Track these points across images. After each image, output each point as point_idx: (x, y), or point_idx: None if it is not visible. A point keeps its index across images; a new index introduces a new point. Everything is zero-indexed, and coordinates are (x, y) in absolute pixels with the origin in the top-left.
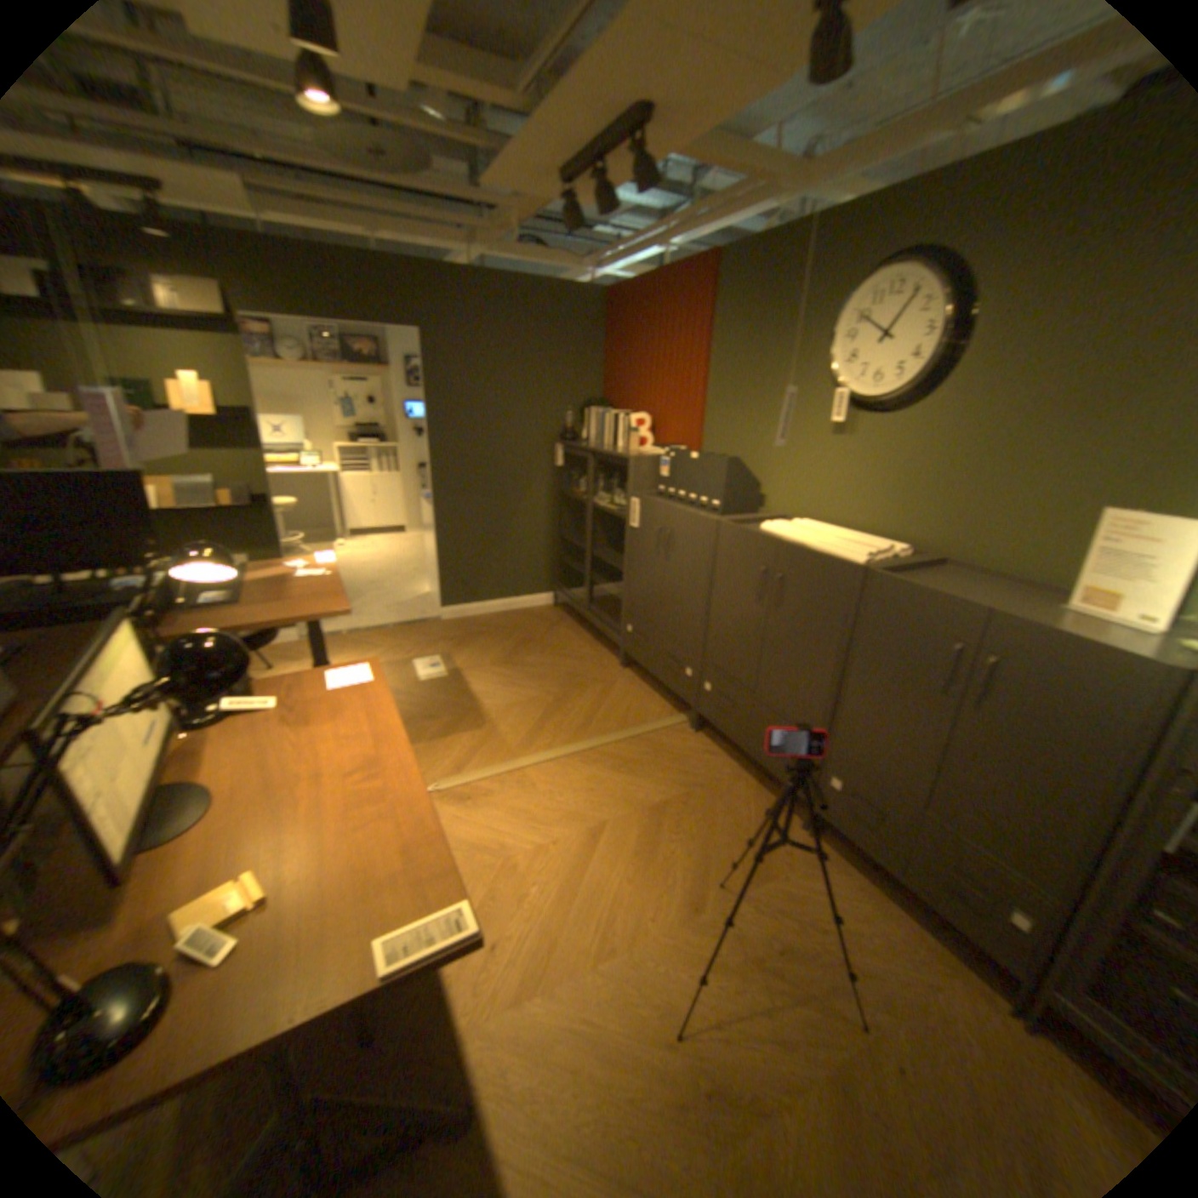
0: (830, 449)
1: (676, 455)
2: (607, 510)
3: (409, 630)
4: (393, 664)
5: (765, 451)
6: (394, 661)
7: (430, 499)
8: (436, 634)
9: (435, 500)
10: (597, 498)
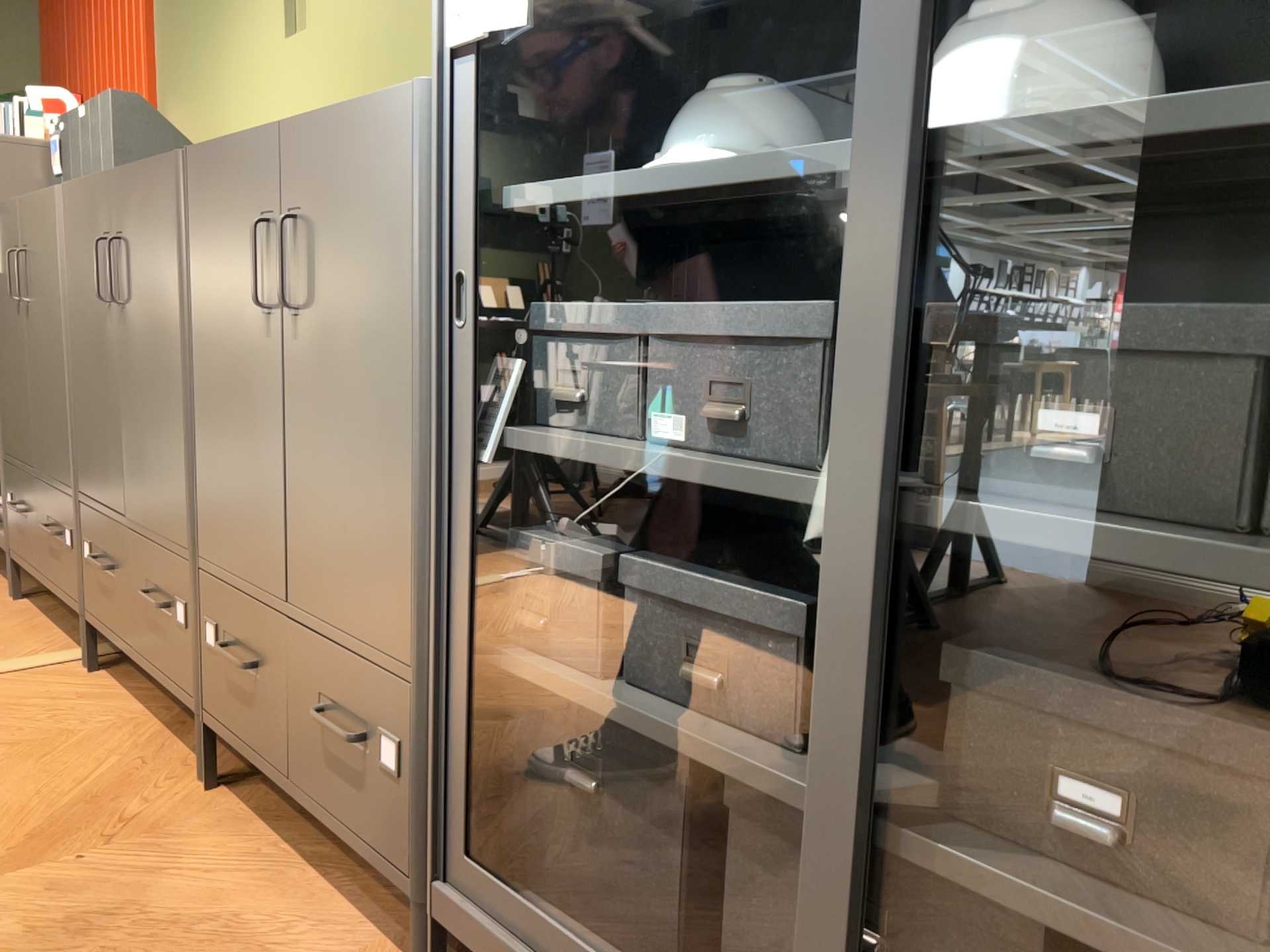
0: (285, 69)
1: (65, 129)
2: None
3: None
4: None
5: (222, 110)
6: None
7: None
8: None
9: None
10: None
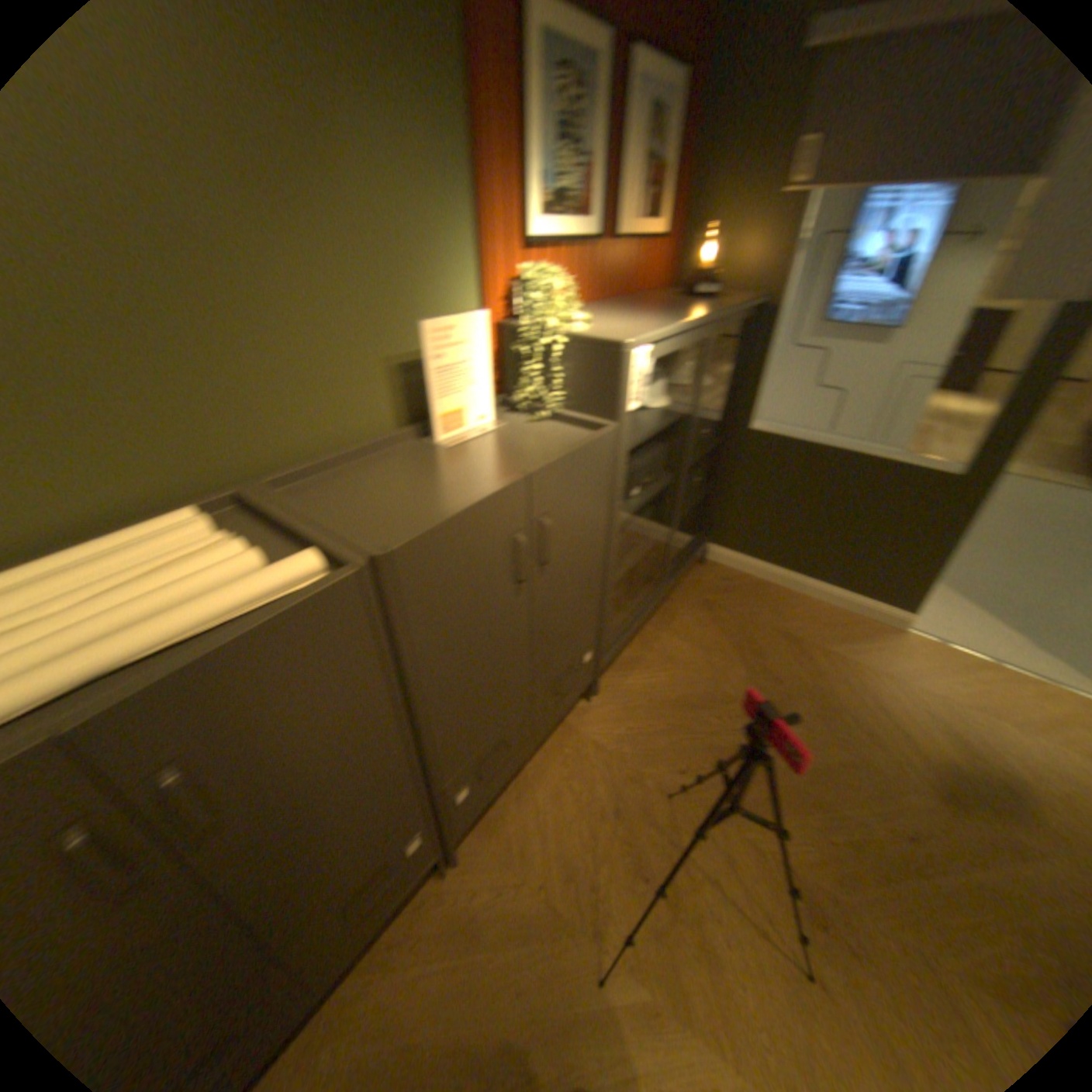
0: None
1: None
2: None
3: None
4: None
5: None
6: None
7: None
8: None
9: None
10: None
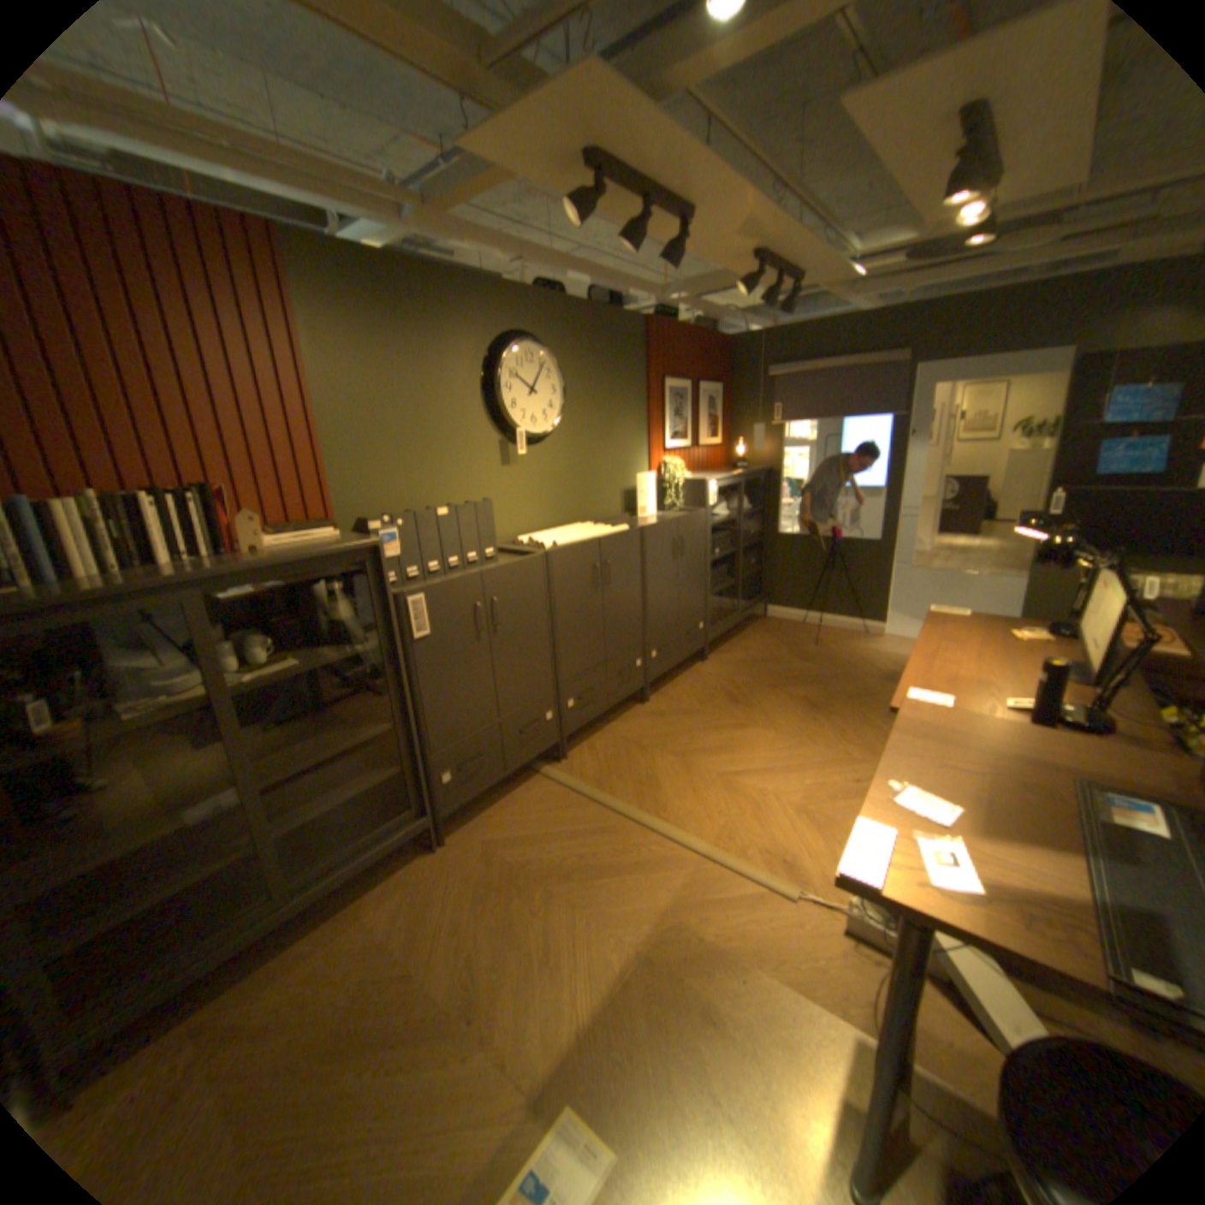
0: (503, 479)
1: (404, 522)
2: (282, 675)
3: None
4: None
5: (440, 495)
6: None
7: None
8: None
9: None
10: (142, 704)
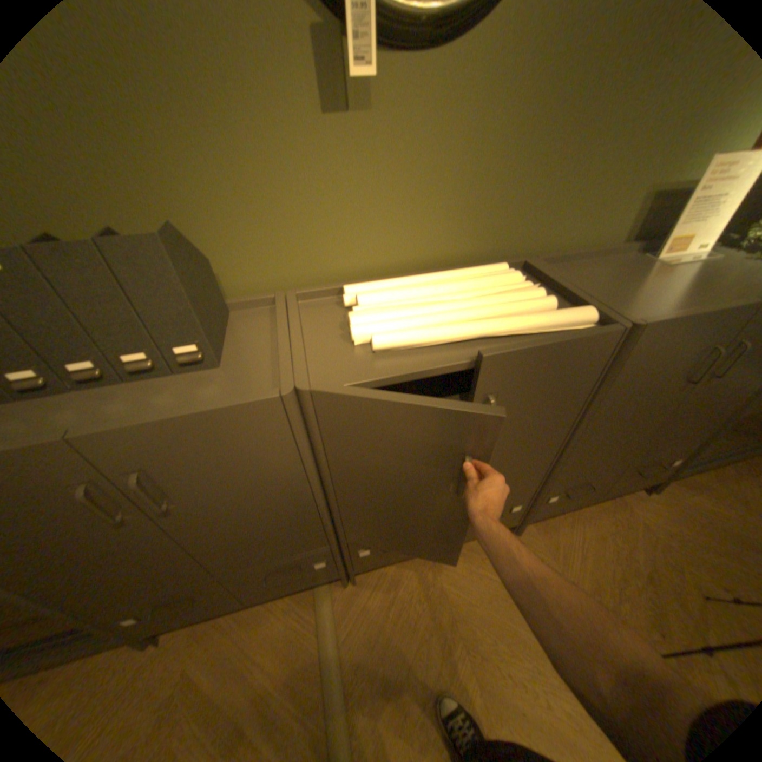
0: (324, 147)
1: None
2: None
3: None
4: None
5: (148, 183)
6: None
7: None
8: None
9: None
10: None
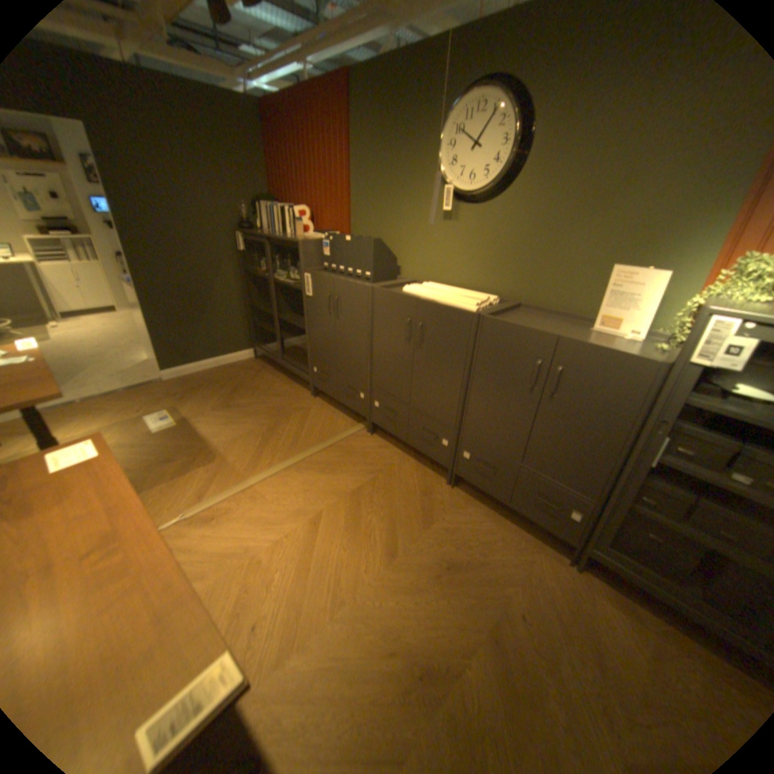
0: (441, 231)
1: (332, 238)
2: (284, 283)
3: (132, 392)
4: (122, 422)
5: (396, 233)
6: (123, 419)
7: (128, 281)
8: (157, 392)
9: (134, 281)
10: (275, 274)
